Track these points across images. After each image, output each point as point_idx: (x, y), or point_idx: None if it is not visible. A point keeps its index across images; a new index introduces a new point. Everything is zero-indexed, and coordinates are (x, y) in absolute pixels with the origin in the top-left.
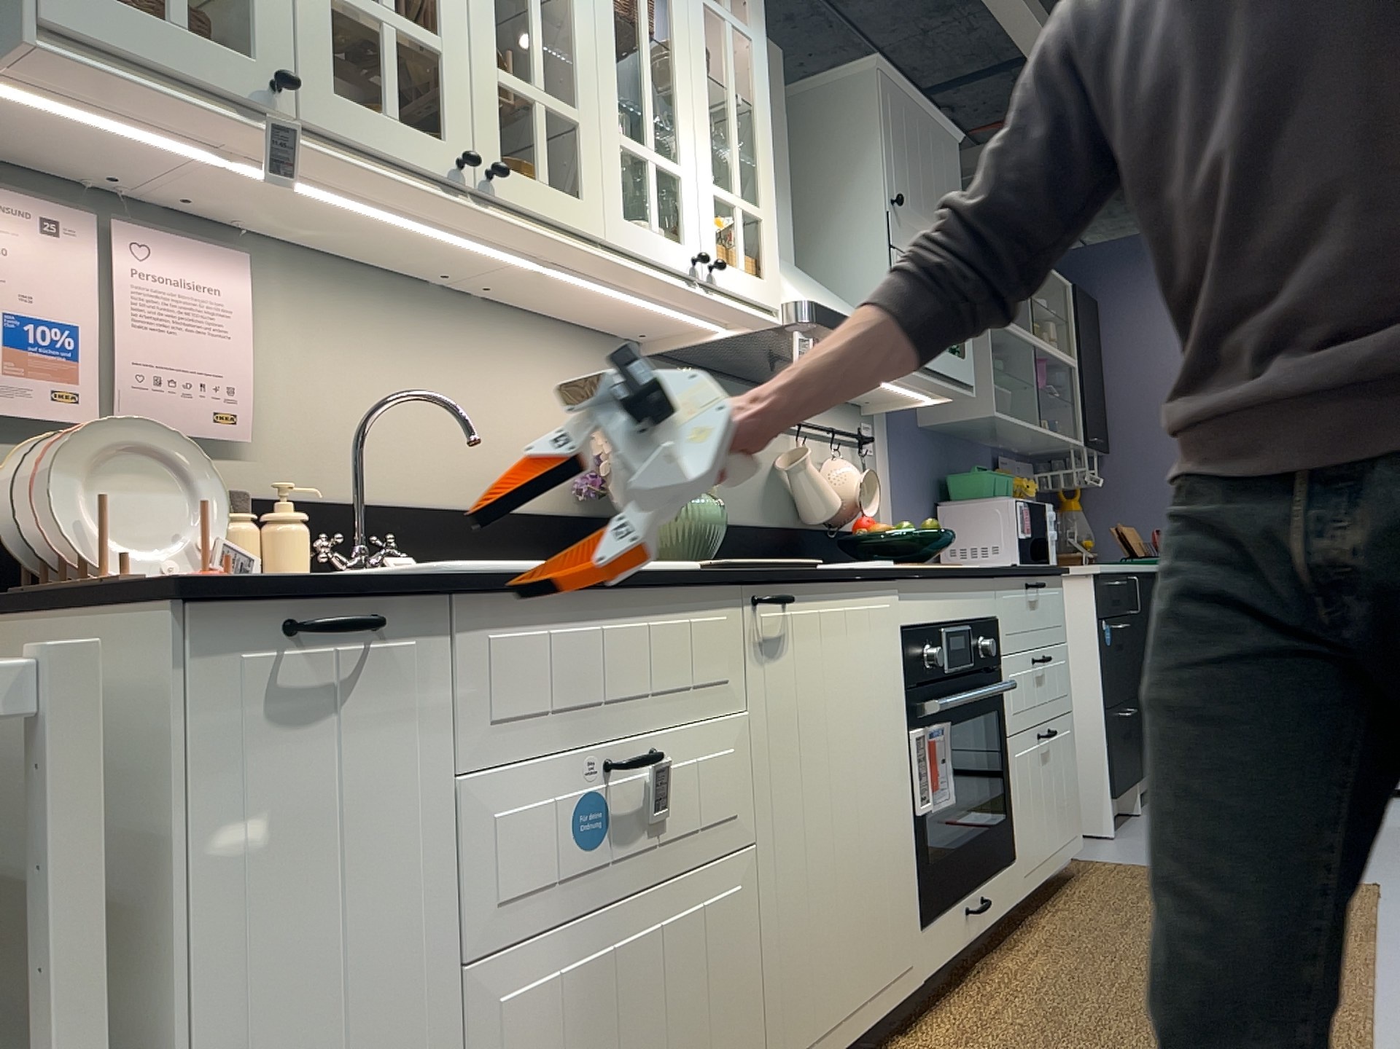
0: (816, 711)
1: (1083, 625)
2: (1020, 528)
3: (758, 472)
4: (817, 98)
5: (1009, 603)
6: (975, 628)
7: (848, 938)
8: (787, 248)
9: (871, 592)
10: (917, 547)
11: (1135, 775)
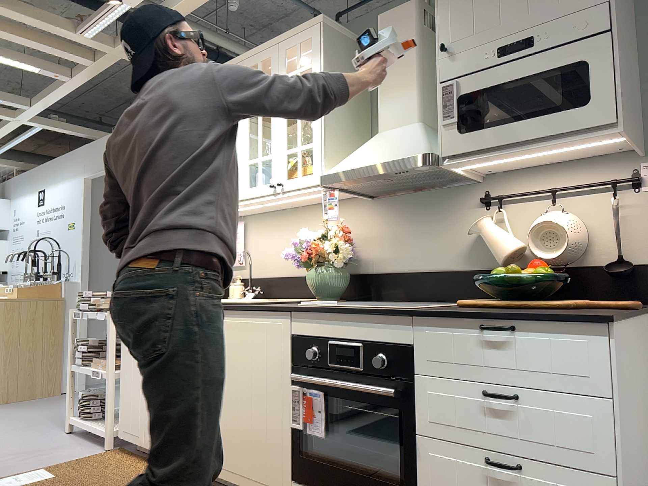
0: (232, 357)
1: None
2: None
3: (460, 237)
4: None
5: (432, 337)
6: (373, 347)
7: (242, 447)
8: (406, 117)
9: (267, 316)
10: (504, 286)
11: None
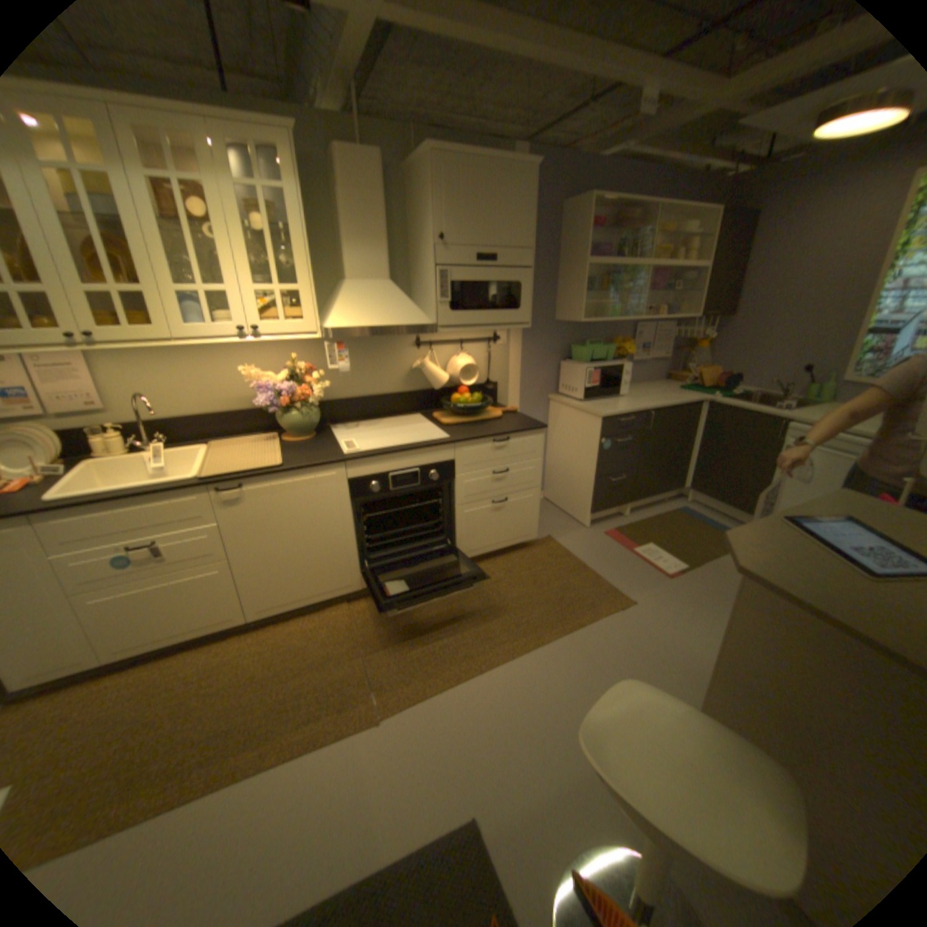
0: (269, 518)
1: (593, 438)
2: (587, 382)
3: (400, 369)
4: (417, 166)
5: (466, 453)
6: (426, 469)
7: (299, 581)
8: (379, 274)
9: (316, 471)
10: (466, 409)
11: (620, 504)
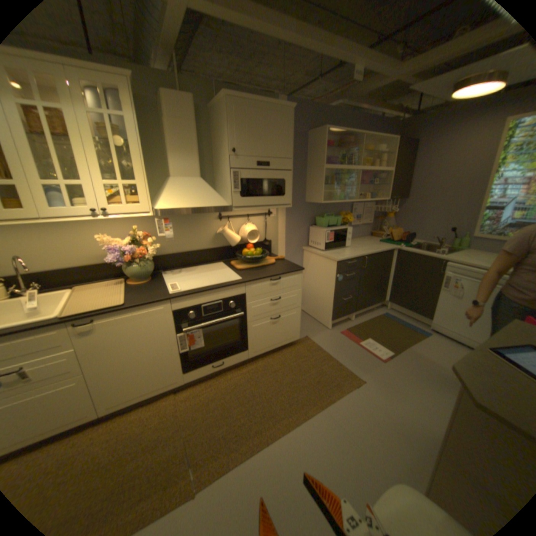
0: (114, 341)
1: (332, 274)
2: (326, 239)
3: (209, 233)
4: (217, 106)
5: (253, 288)
6: (226, 300)
7: (138, 383)
8: (193, 173)
9: (149, 307)
10: (252, 258)
11: (349, 313)
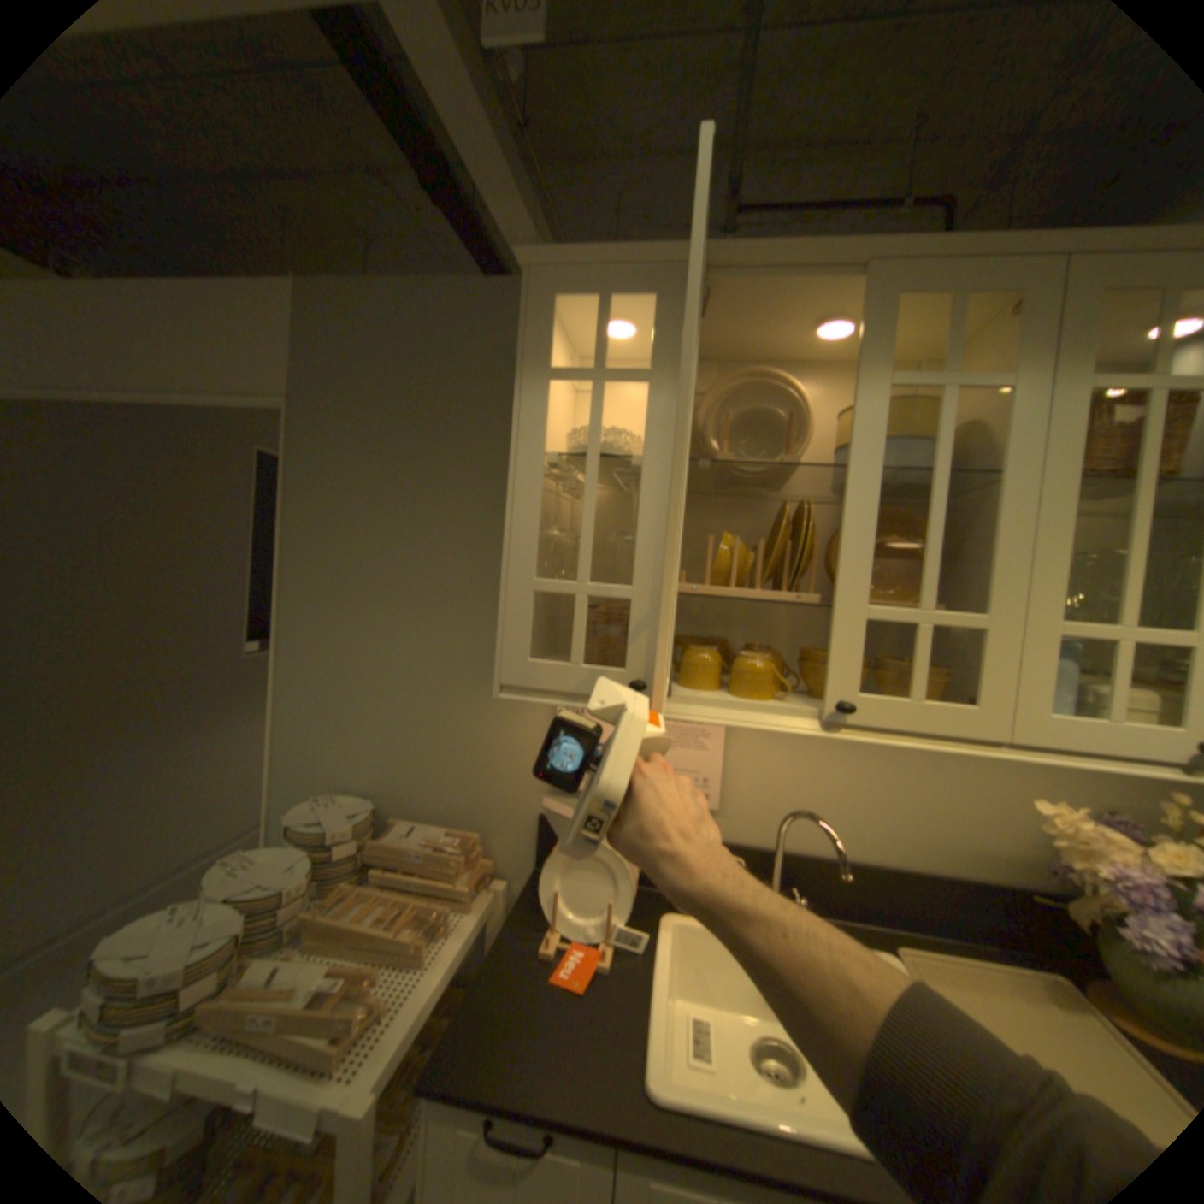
0: None
1: None
2: None
3: None
4: None
5: None
6: None
7: None
8: None
9: None
10: None
11: None
